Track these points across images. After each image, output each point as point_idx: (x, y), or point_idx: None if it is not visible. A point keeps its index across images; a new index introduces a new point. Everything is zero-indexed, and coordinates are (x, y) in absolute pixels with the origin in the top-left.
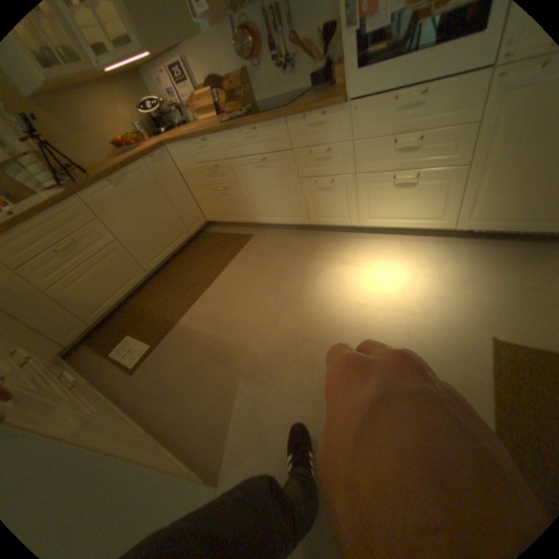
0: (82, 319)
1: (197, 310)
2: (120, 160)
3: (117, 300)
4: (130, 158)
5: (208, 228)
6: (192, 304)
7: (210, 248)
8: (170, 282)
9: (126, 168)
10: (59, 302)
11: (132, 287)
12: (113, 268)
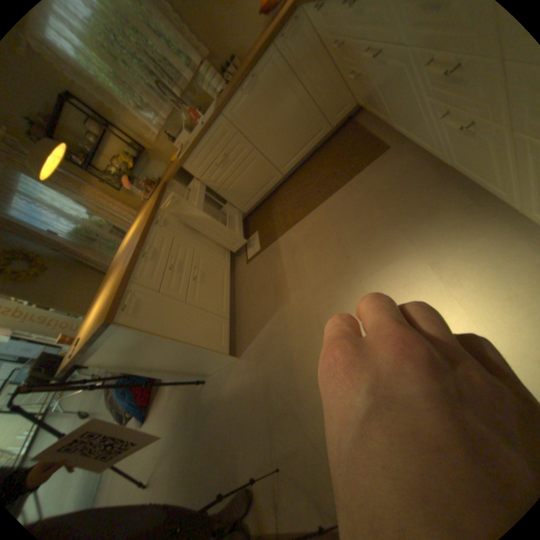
0: (241, 208)
1: (292, 235)
2: (252, 57)
3: (262, 197)
4: (260, 51)
5: (361, 113)
6: (292, 227)
7: (341, 155)
8: (296, 189)
9: (257, 66)
10: (227, 197)
11: (272, 187)
12: (256, 173)
